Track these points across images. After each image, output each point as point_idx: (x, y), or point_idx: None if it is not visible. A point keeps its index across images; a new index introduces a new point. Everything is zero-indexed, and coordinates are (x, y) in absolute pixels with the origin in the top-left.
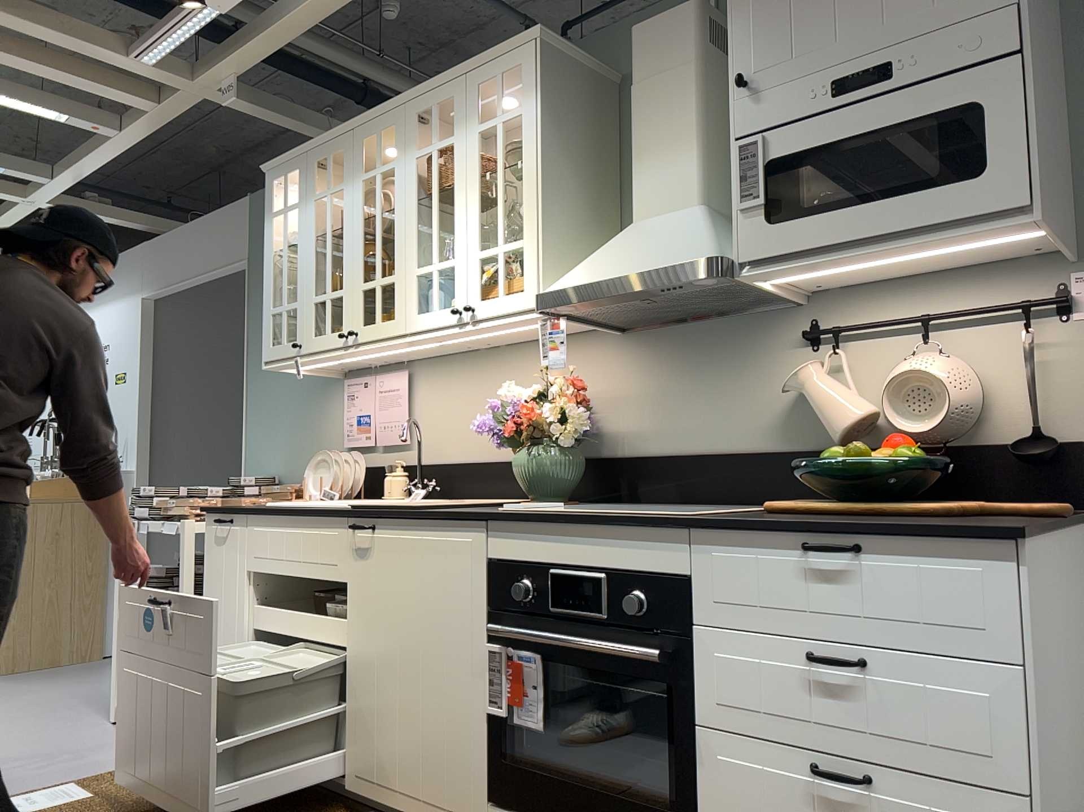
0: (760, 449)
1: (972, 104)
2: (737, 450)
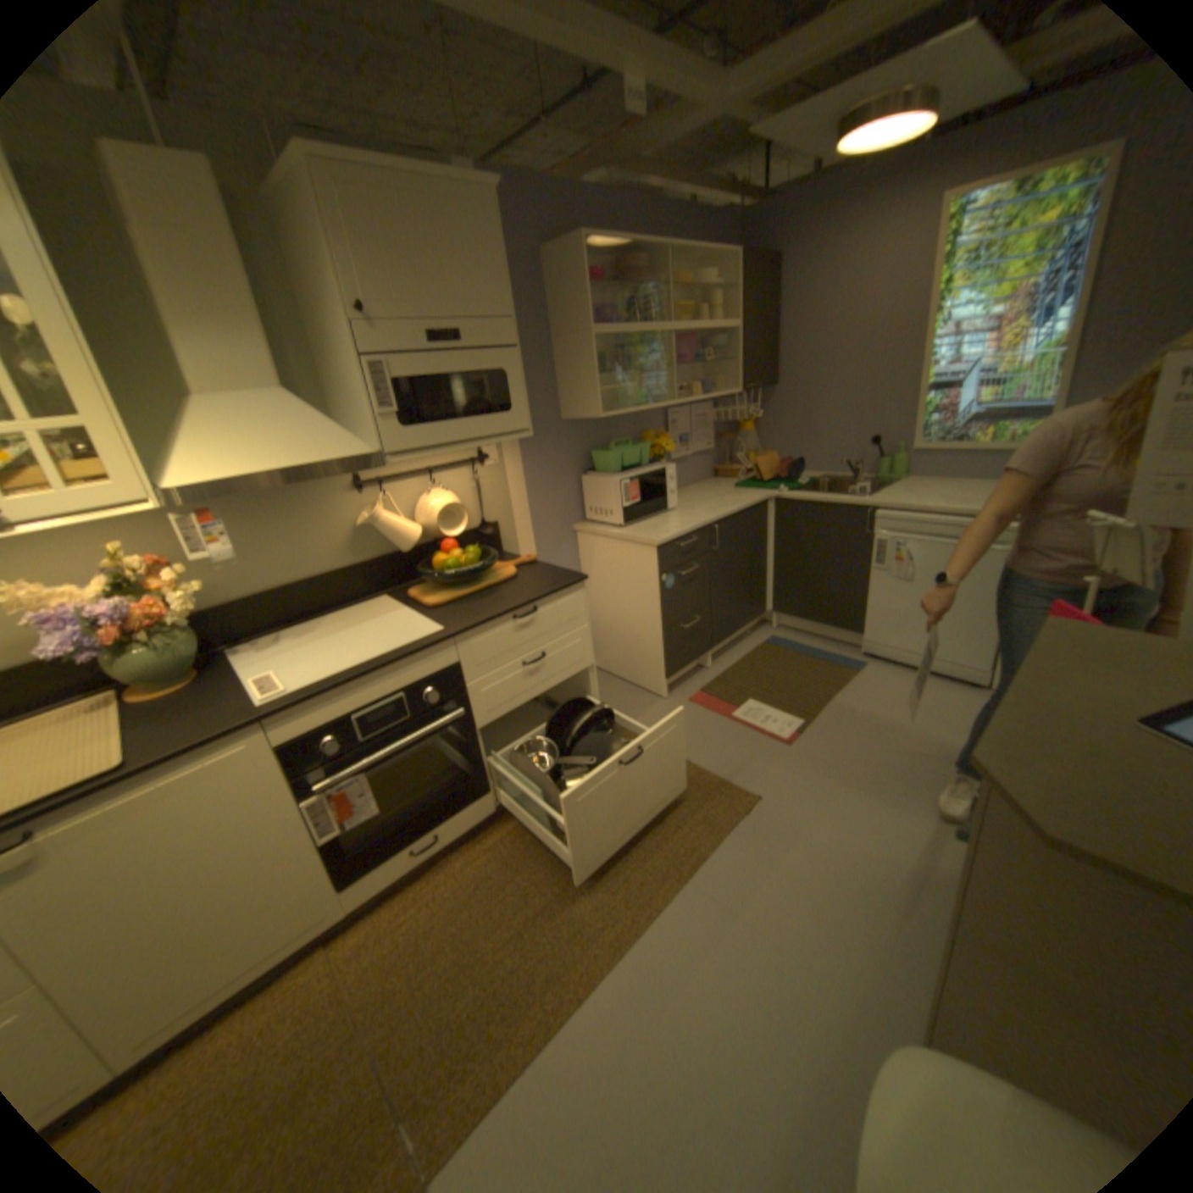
0: (338, 567)
1: (503, 370)
2: (320, 573)
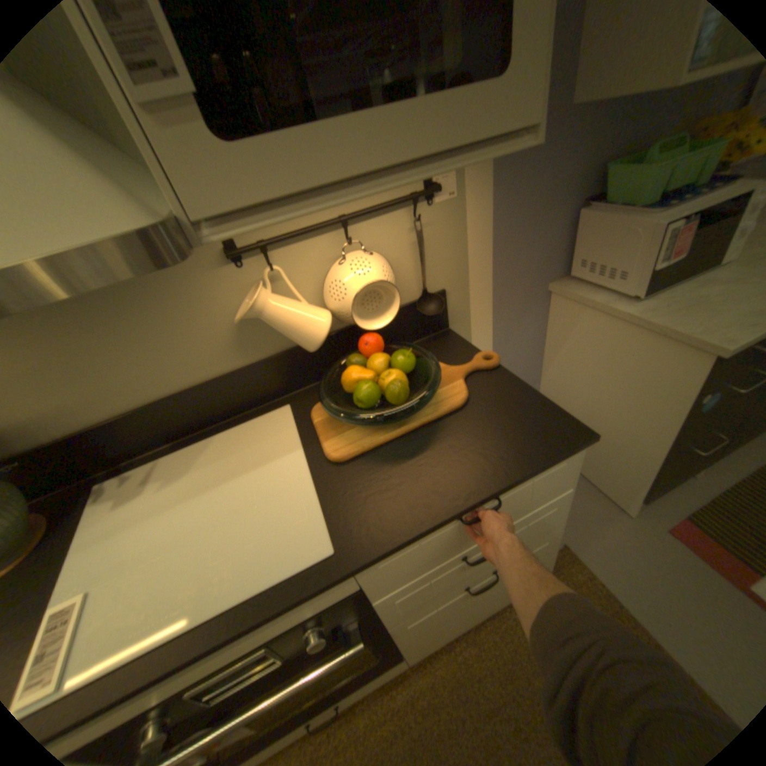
0: (226, 372)
1: None
2: (202, 381)
